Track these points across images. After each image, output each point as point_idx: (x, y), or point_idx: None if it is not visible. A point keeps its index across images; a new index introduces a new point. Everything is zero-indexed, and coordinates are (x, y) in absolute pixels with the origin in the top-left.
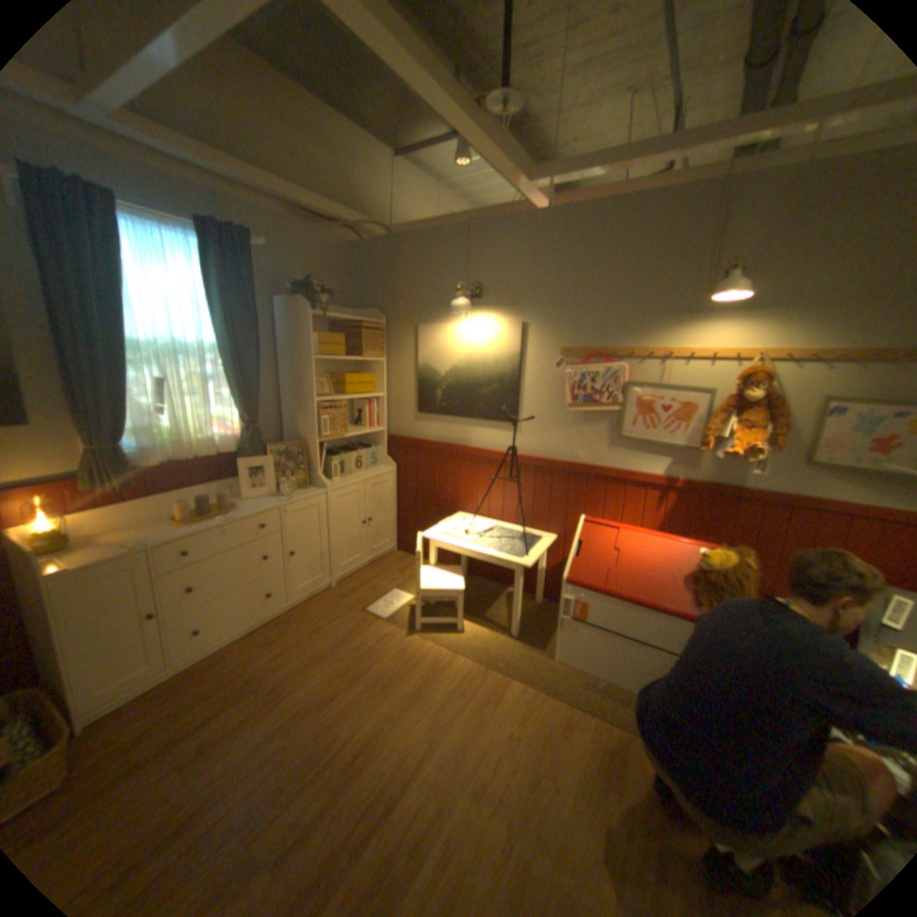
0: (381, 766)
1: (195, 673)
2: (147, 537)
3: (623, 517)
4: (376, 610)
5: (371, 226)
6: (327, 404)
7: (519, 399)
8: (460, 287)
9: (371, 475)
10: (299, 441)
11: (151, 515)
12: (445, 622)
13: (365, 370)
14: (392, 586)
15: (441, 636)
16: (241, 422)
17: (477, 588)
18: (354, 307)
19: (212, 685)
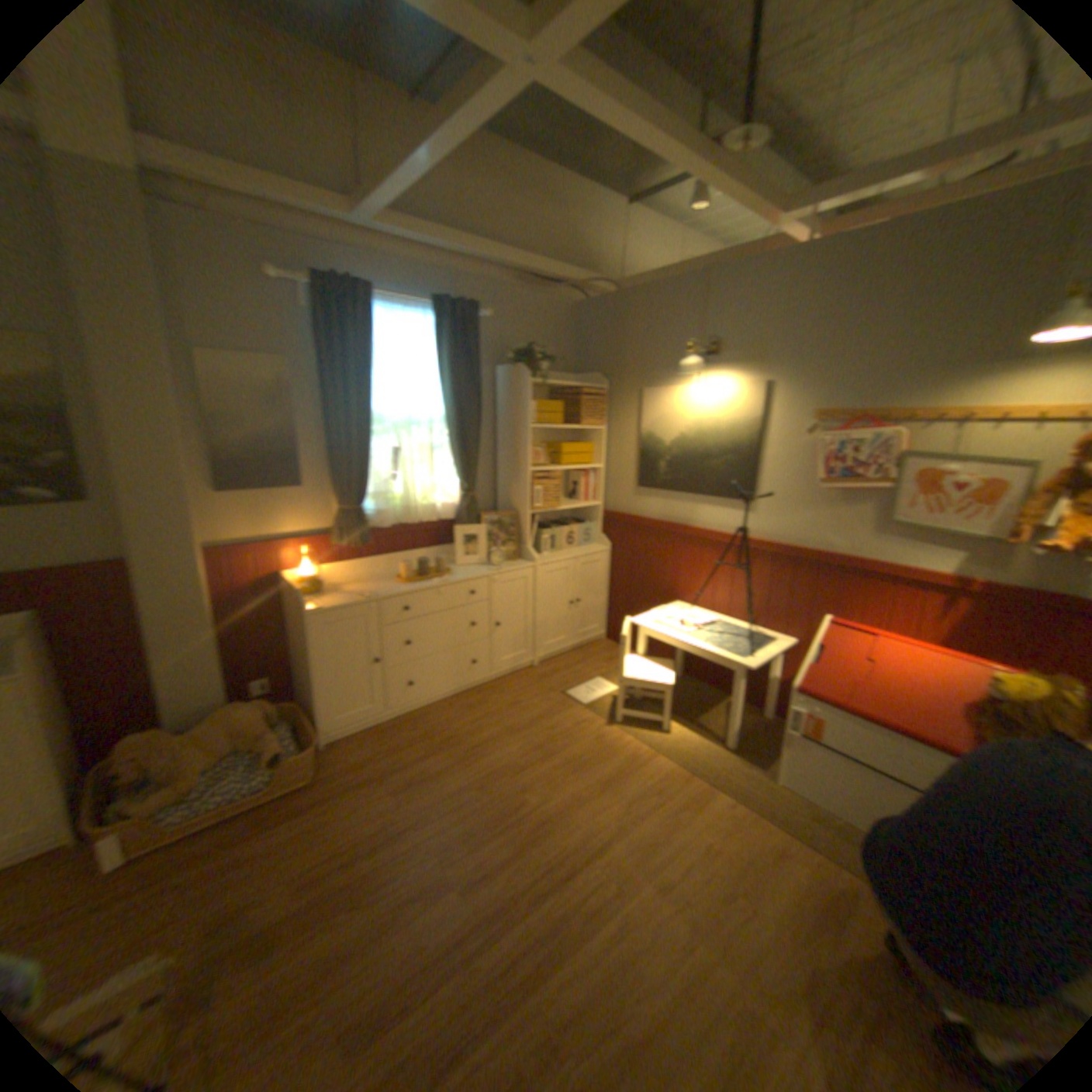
0: (568, 839)
1: (410, 721)
2: (381, 590)
3: (892, 624)
4: (578, 695)
5: (600, 283)
6: (543, 475)
7: (759, 473)
8: (694, 343)
9: (583, 553)
10: (513, 512)
11: (383, 572)
12: (651, 718)
13: (584, 439)
14: (598, 674)
15: (645, 733)
16: (461, 491)
17: (694, 691)
18: (577, 371)
19: (423, 733)
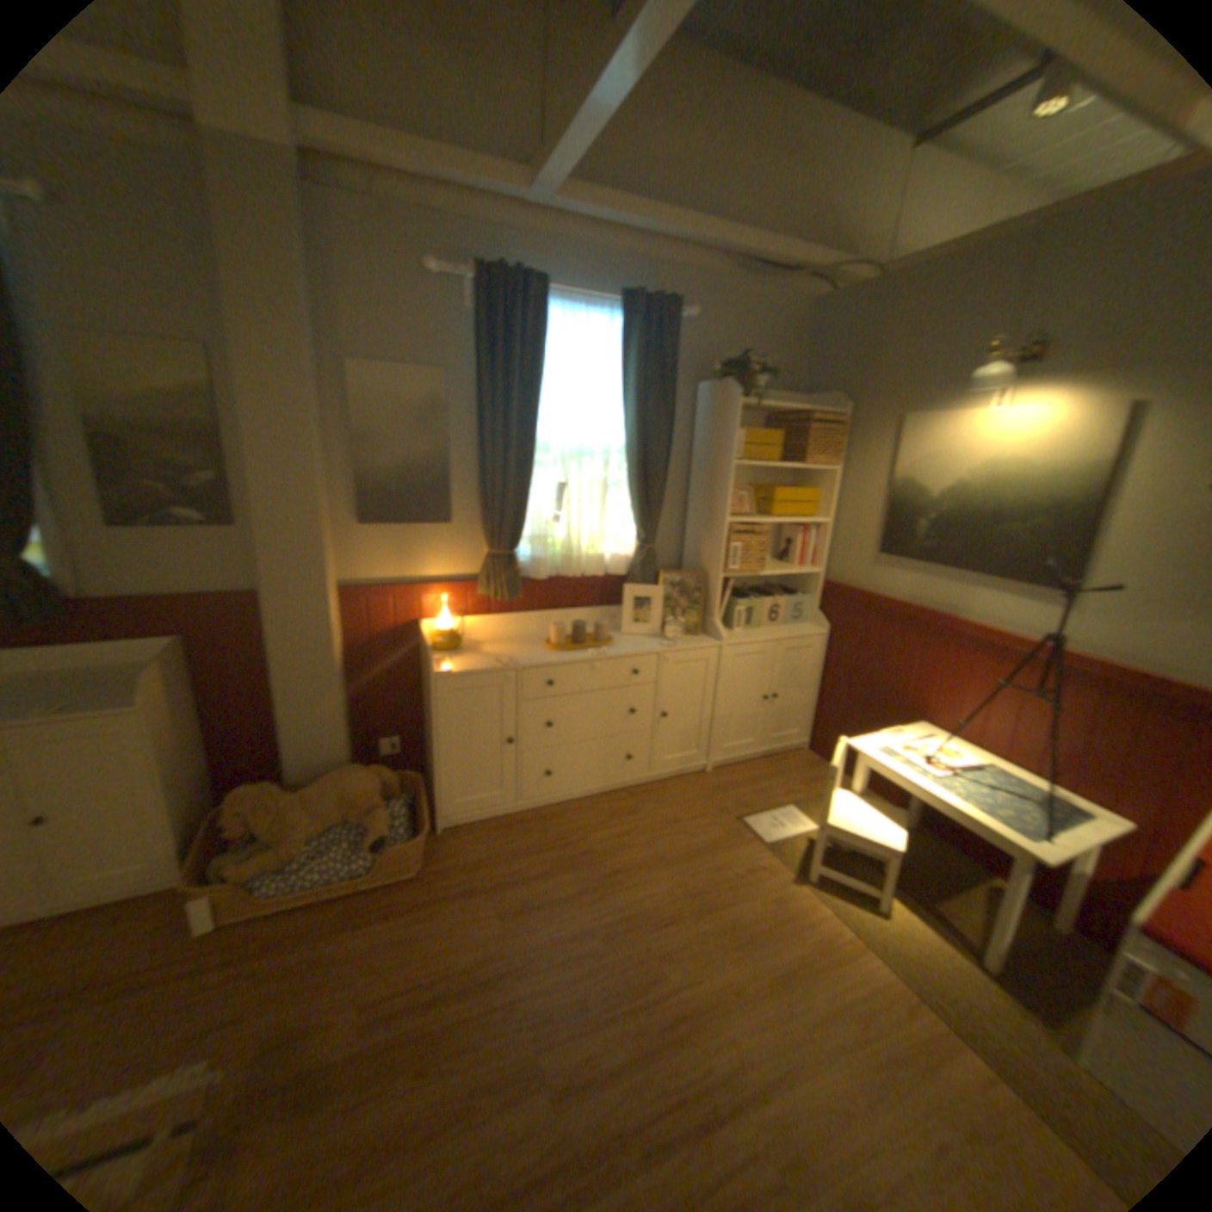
0: (713, 1057)
1: (541, 818)
2: (521, 656)
3: None
4: (758, 827)
5: (853, 266)
6: (743, 527)
7: (1095, 548)
8: (999, 344)
9: (788, 634)
10: (699, 572)
11: (532, 632)
12: (862, 889)
13: (806, 483)
14: (790, 800)
15: (849, 909)
16: (635, 541)
17: (934, 855)
18: (807, 390)
19: (552, 838)
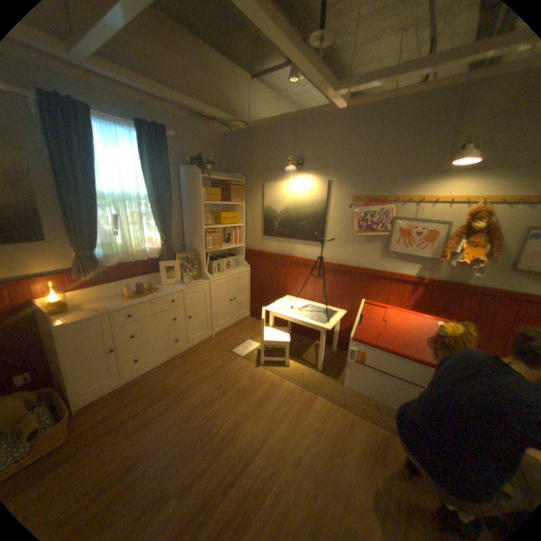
0: (240, 443)
1: (136, 383)
2: (109, 306)
3: (389, 300)
4: (238, 352)
5: (236, 122)
6: (210, 230)
7: (325, 228)
8: (290, 159)
9: (235, 272)
10: (194, 251)
11: (111, 293)
12: (278, 360)
13: (232, 210)
14: (247, 337)
15: (275, 368)
16: (161, 240)
17: (297, 340)
18: (226, 172)
19: (145, 390)
